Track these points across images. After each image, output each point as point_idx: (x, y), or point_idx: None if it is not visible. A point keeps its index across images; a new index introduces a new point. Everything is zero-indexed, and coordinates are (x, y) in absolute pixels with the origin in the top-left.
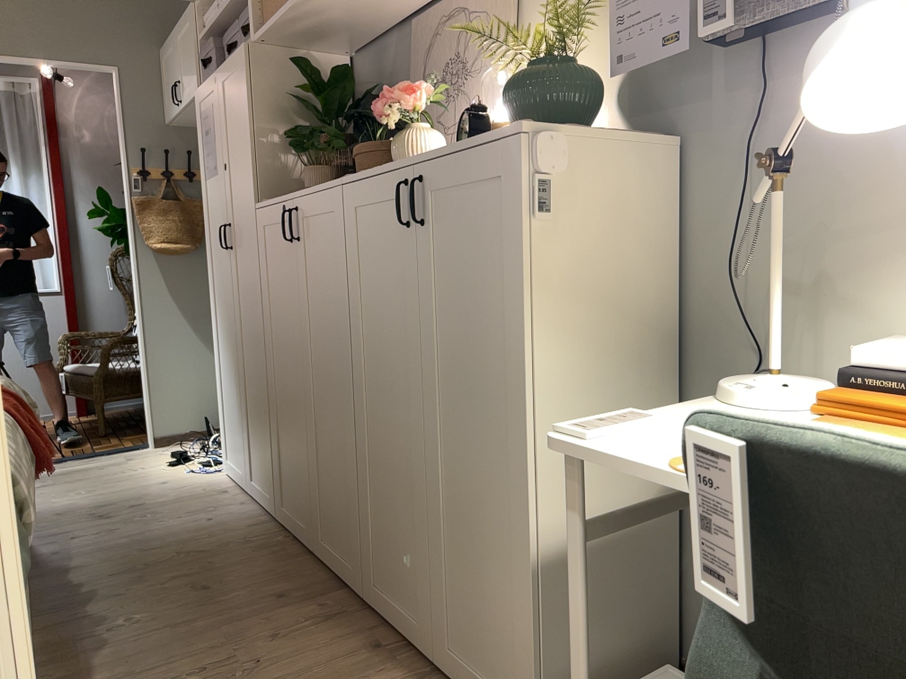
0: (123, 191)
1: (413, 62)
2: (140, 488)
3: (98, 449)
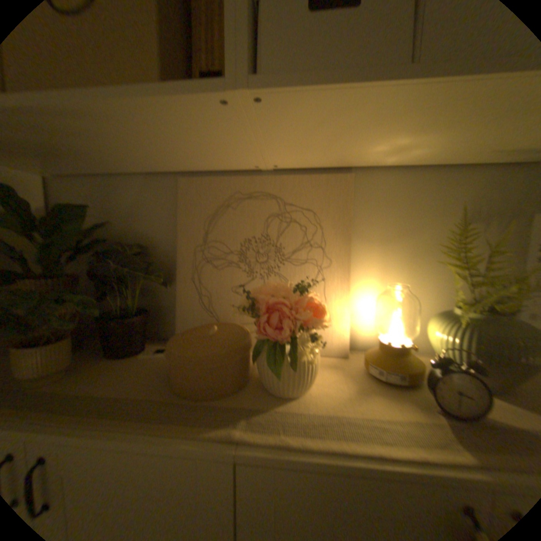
0: None
1: (181, 217)
2: None
3: None
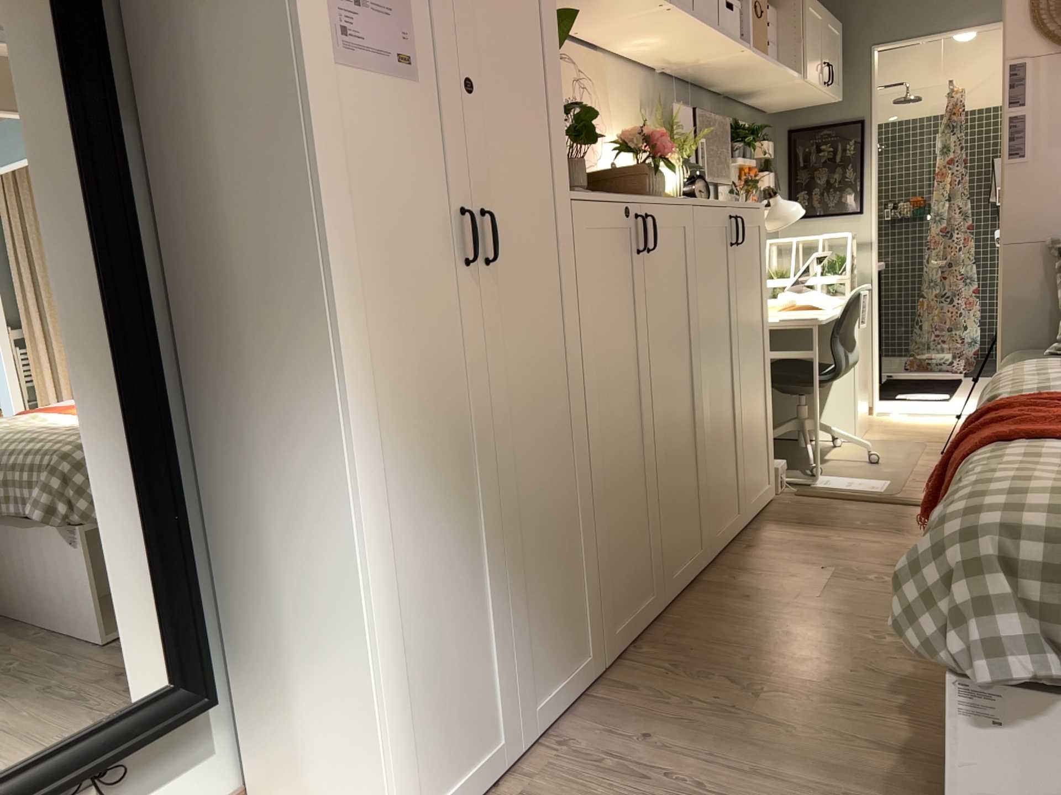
0: None
1: None
2: None
3: None
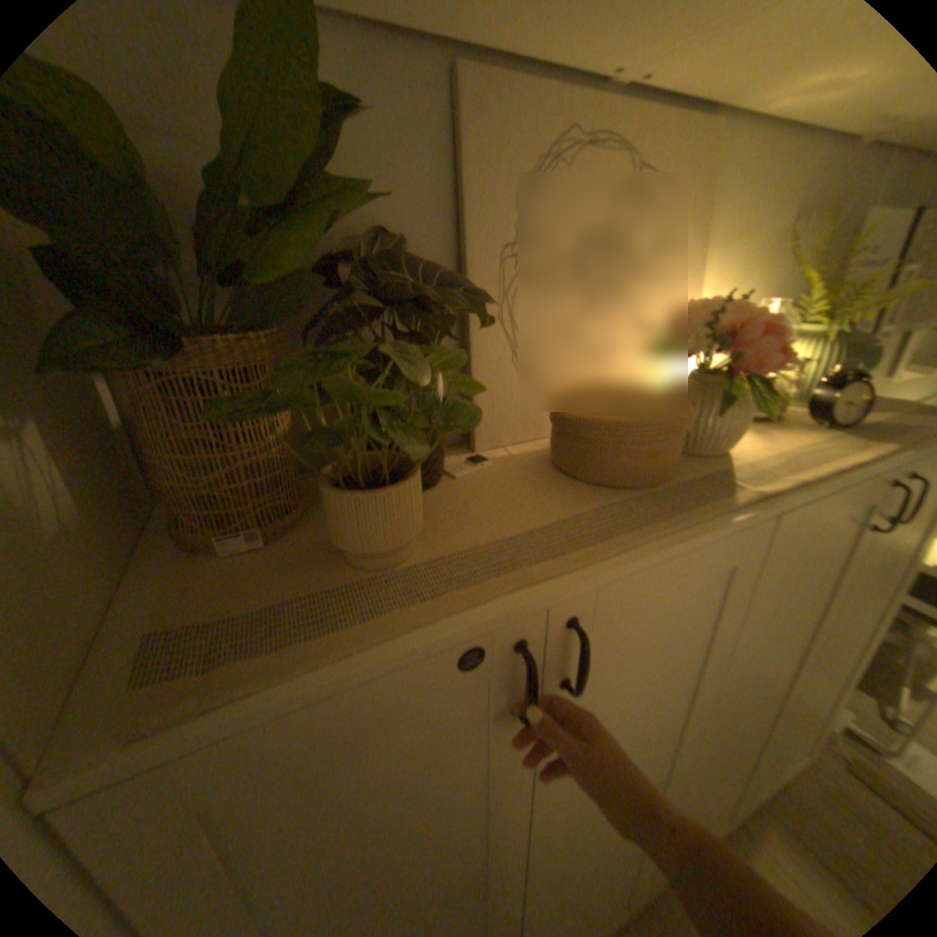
0: None
1: (473, 176)
2: None
3: None
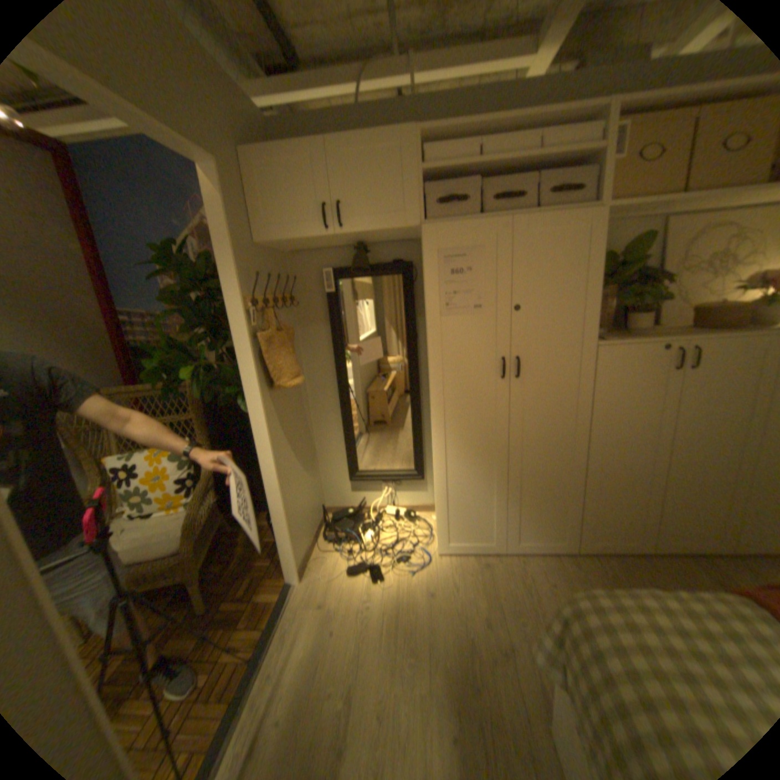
0: (233, 327)
1: (669, 245)
2: (438, 614)
3: (257, 627)
